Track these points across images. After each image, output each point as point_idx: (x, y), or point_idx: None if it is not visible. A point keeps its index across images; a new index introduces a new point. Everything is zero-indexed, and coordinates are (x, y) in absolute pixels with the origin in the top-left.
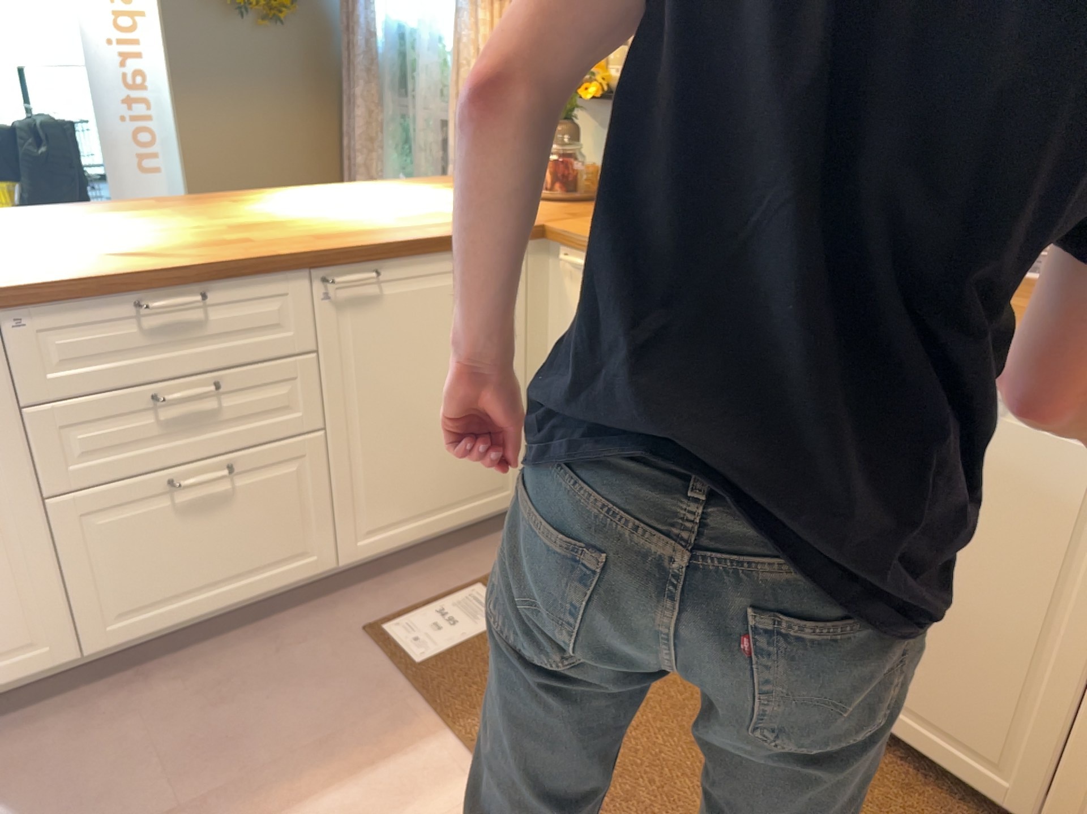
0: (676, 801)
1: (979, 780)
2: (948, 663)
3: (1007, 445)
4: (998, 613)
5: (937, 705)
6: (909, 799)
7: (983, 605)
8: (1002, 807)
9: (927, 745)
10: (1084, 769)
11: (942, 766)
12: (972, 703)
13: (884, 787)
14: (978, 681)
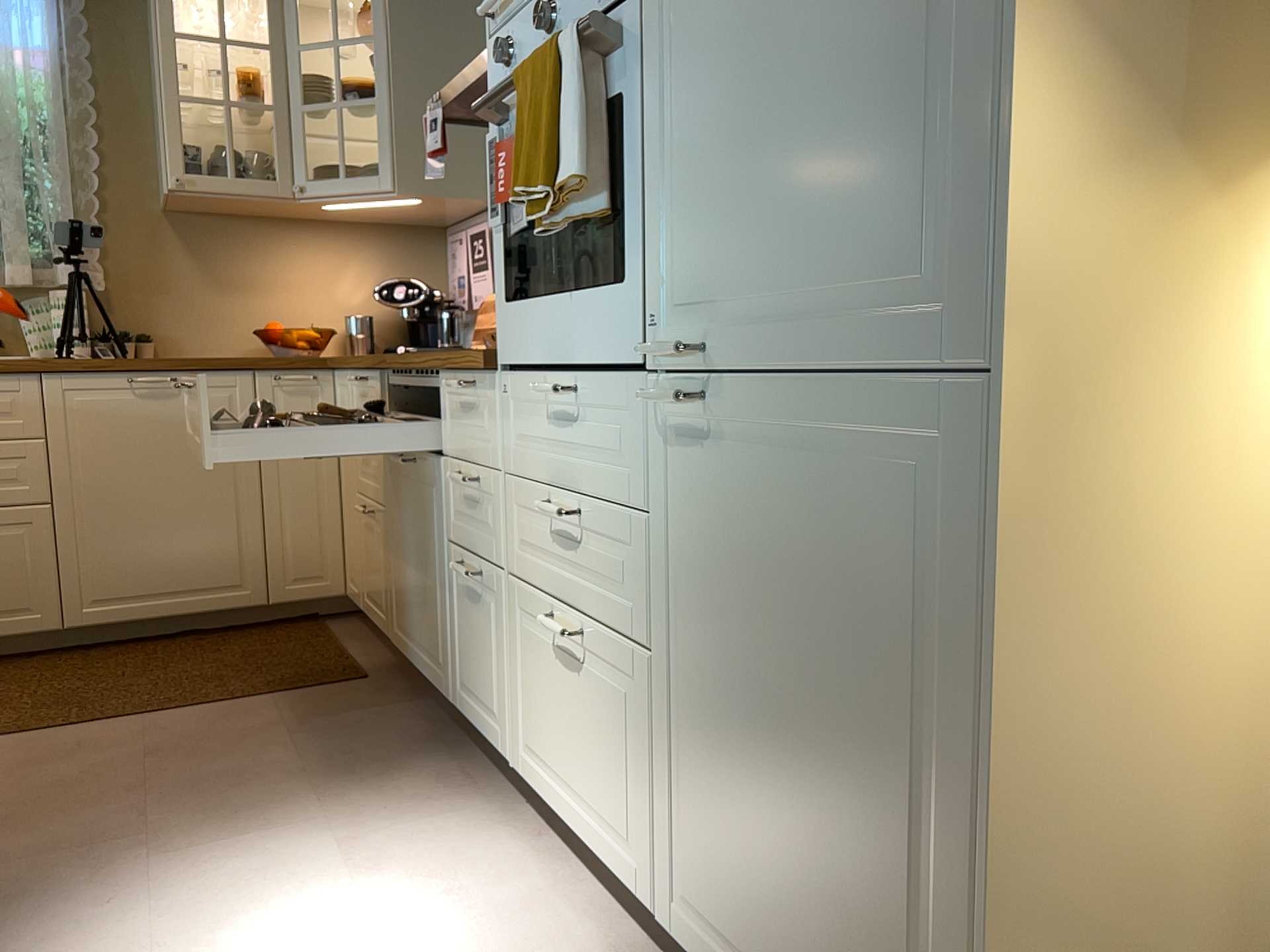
0: (108, 690)
1: (232, 600)
2: (194, 545)
3: (185, 408)
4: (210, 498)
5: (196, 575)
6: (204, 641)
7: (201, 499)
8: (248, 606)
9: (198, 604)
10: (274, 552)
11: (211, 611)
12: (214, 558)
13: (188, 644)
14: (213, 543)
